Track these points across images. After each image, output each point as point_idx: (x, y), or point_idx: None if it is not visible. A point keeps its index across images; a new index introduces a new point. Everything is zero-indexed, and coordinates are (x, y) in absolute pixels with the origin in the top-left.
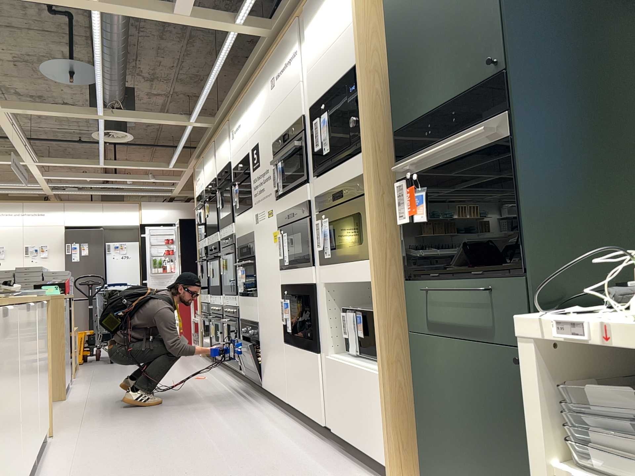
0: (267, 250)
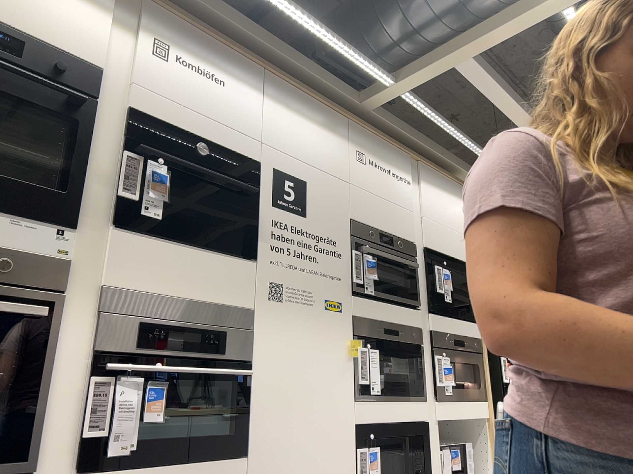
0: (313, 354)
